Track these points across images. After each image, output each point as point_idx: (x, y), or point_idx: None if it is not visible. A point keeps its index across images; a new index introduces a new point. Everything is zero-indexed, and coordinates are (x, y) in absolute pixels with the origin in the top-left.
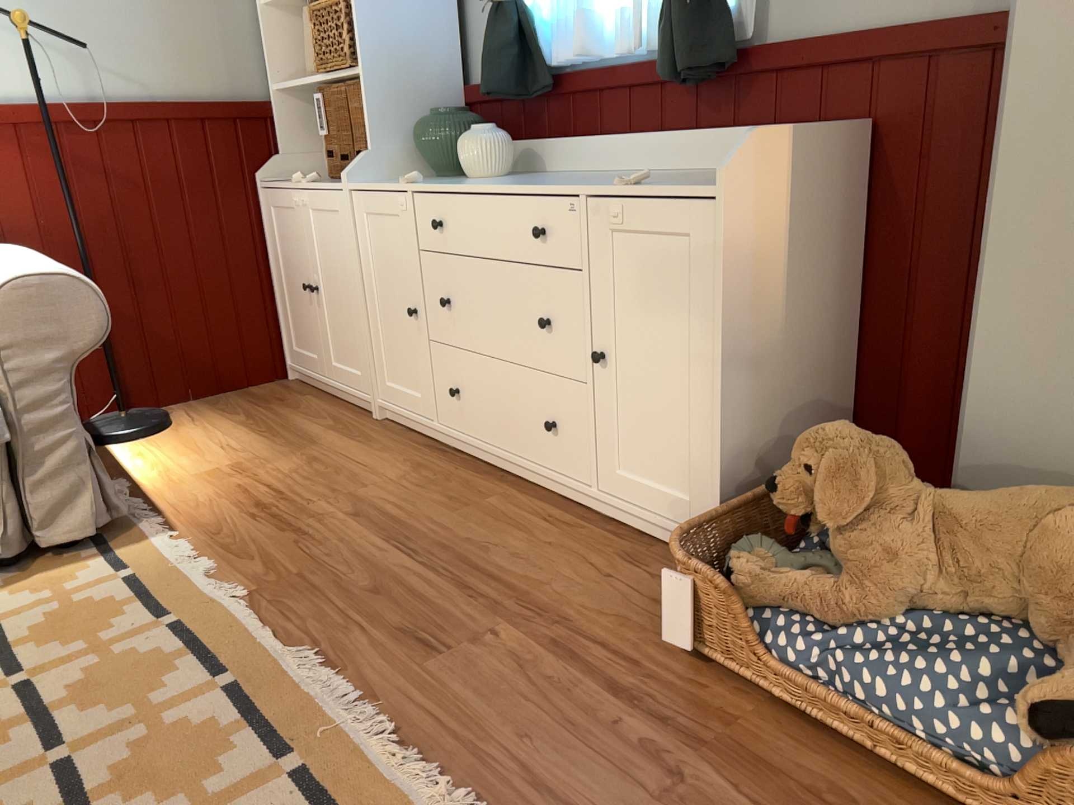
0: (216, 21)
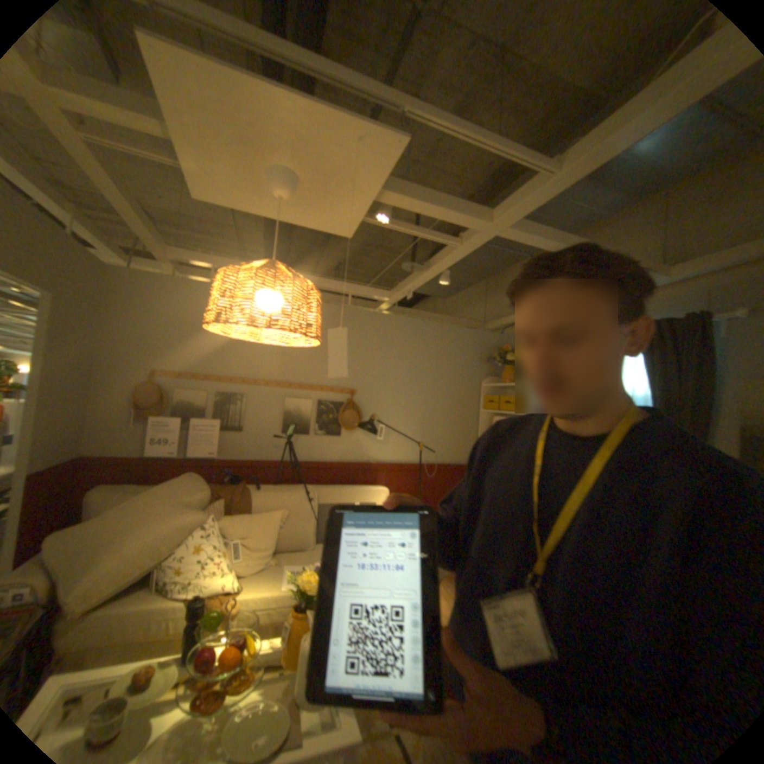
0: (465, 439)
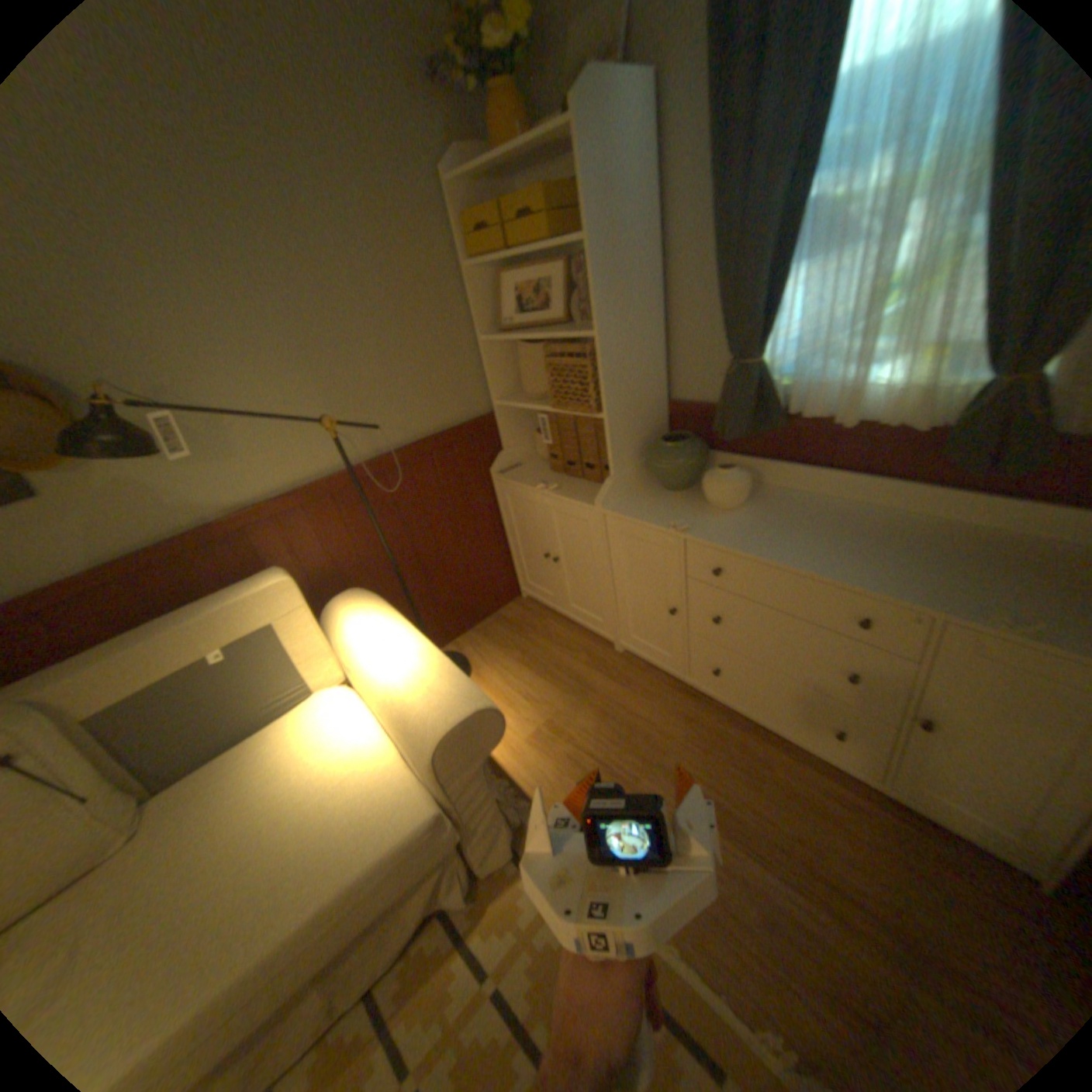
0: (449, 356)
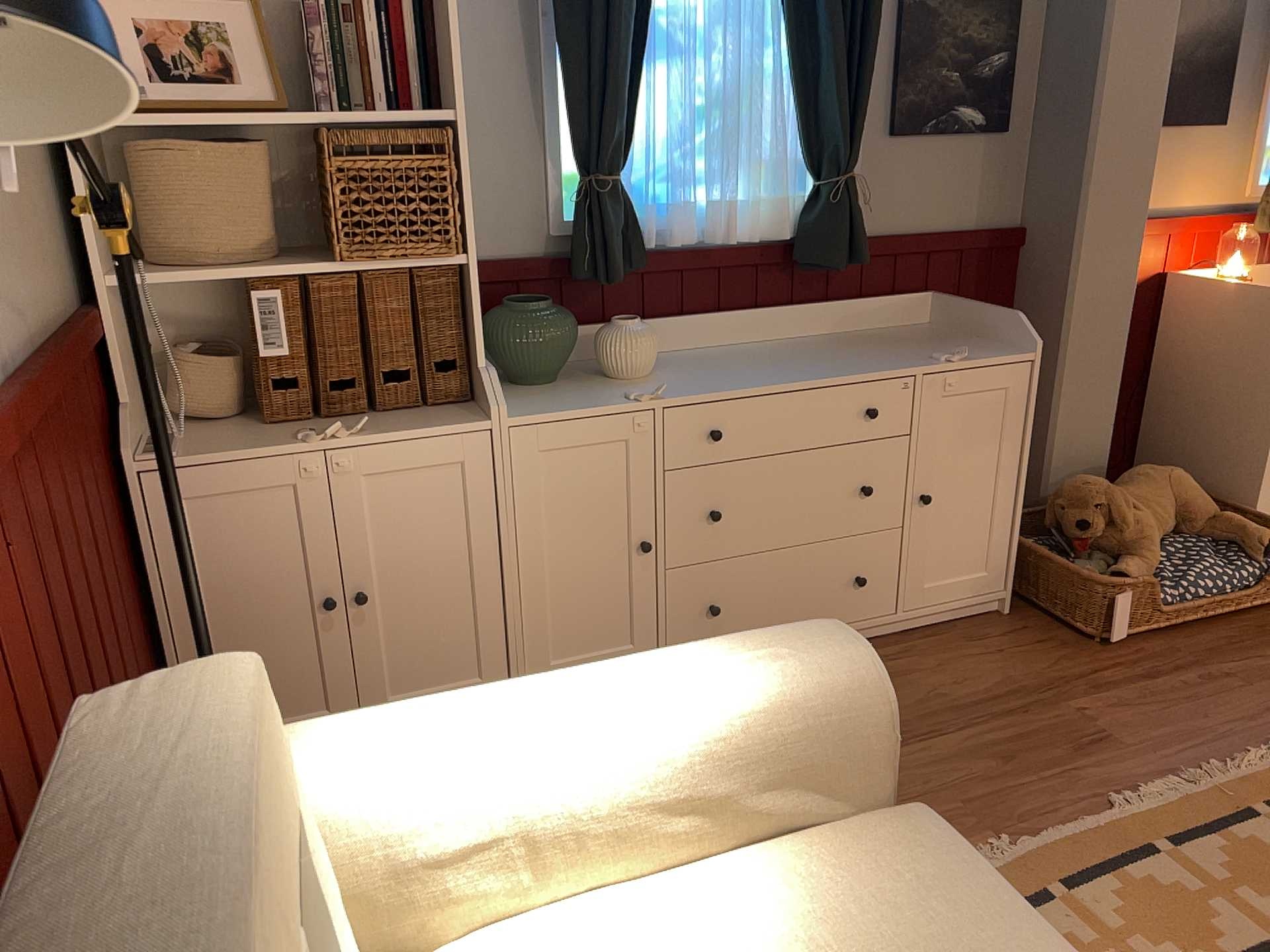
0: (25, 152)
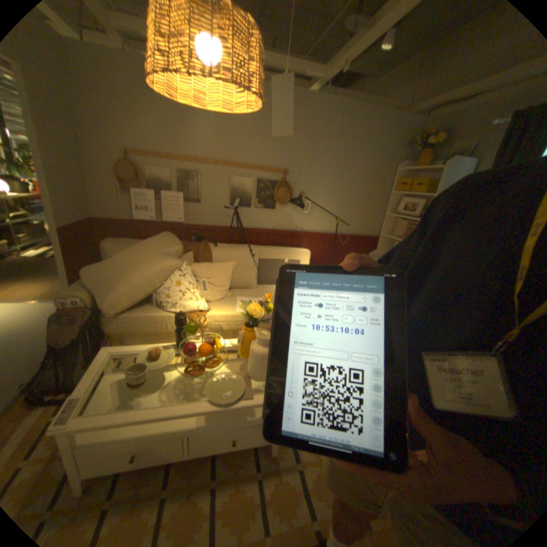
0: (374, 215)
